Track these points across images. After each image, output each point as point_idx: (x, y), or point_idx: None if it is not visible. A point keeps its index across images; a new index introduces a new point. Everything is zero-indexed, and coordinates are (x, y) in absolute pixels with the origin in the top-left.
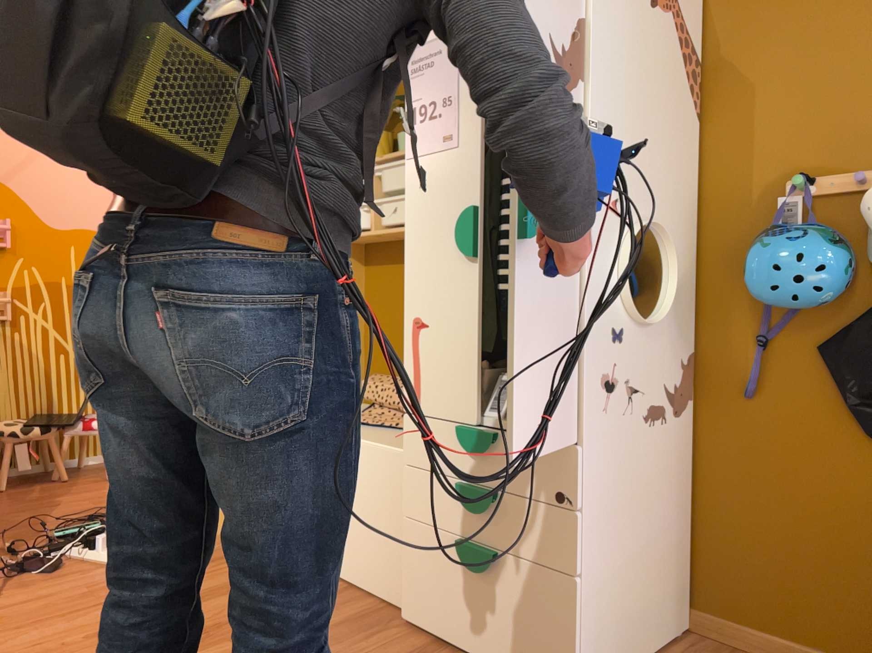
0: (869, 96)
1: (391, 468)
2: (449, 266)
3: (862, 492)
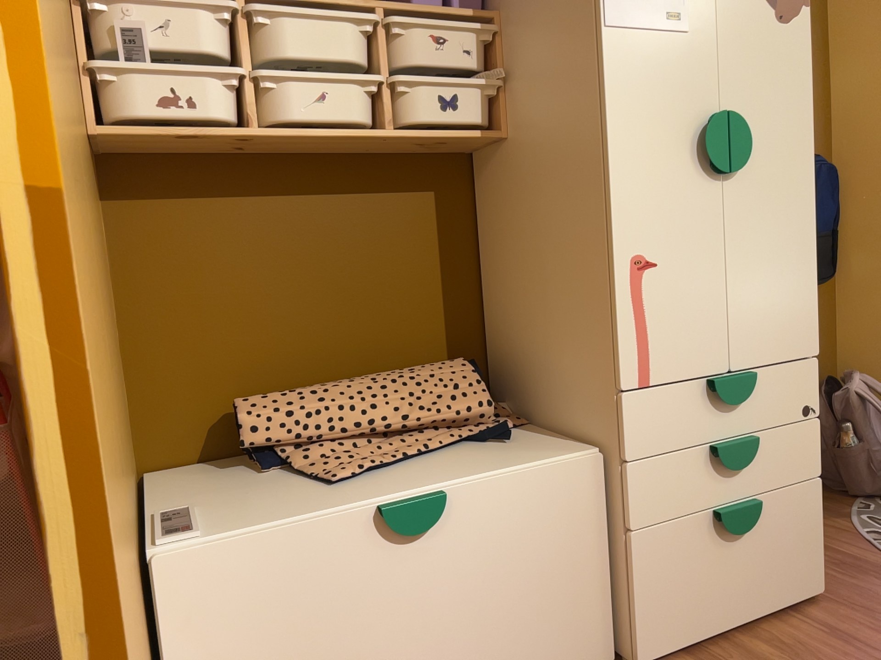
0: None
1: (574, 483)
2: (684, 185)
3: None
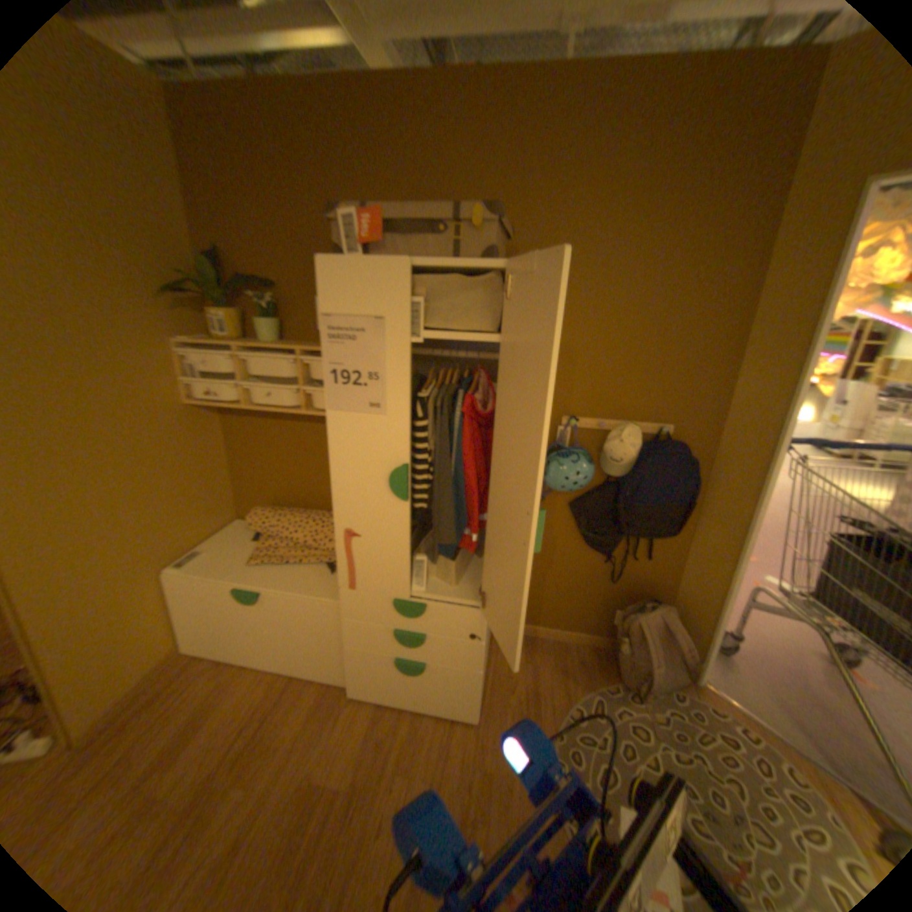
0: (610, 378)
1: (324, 613)
2: (379, 501)
3: (579, 566)
